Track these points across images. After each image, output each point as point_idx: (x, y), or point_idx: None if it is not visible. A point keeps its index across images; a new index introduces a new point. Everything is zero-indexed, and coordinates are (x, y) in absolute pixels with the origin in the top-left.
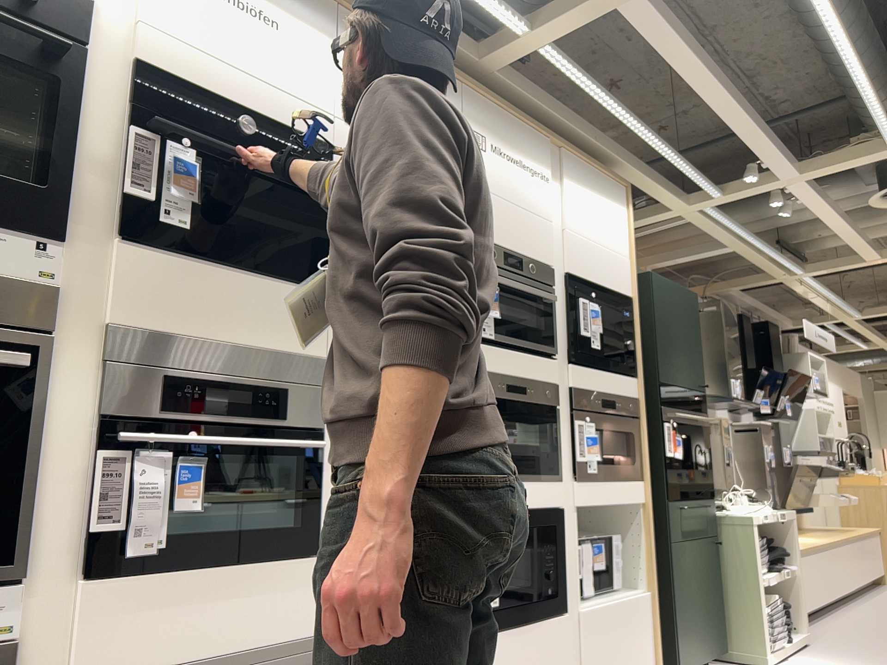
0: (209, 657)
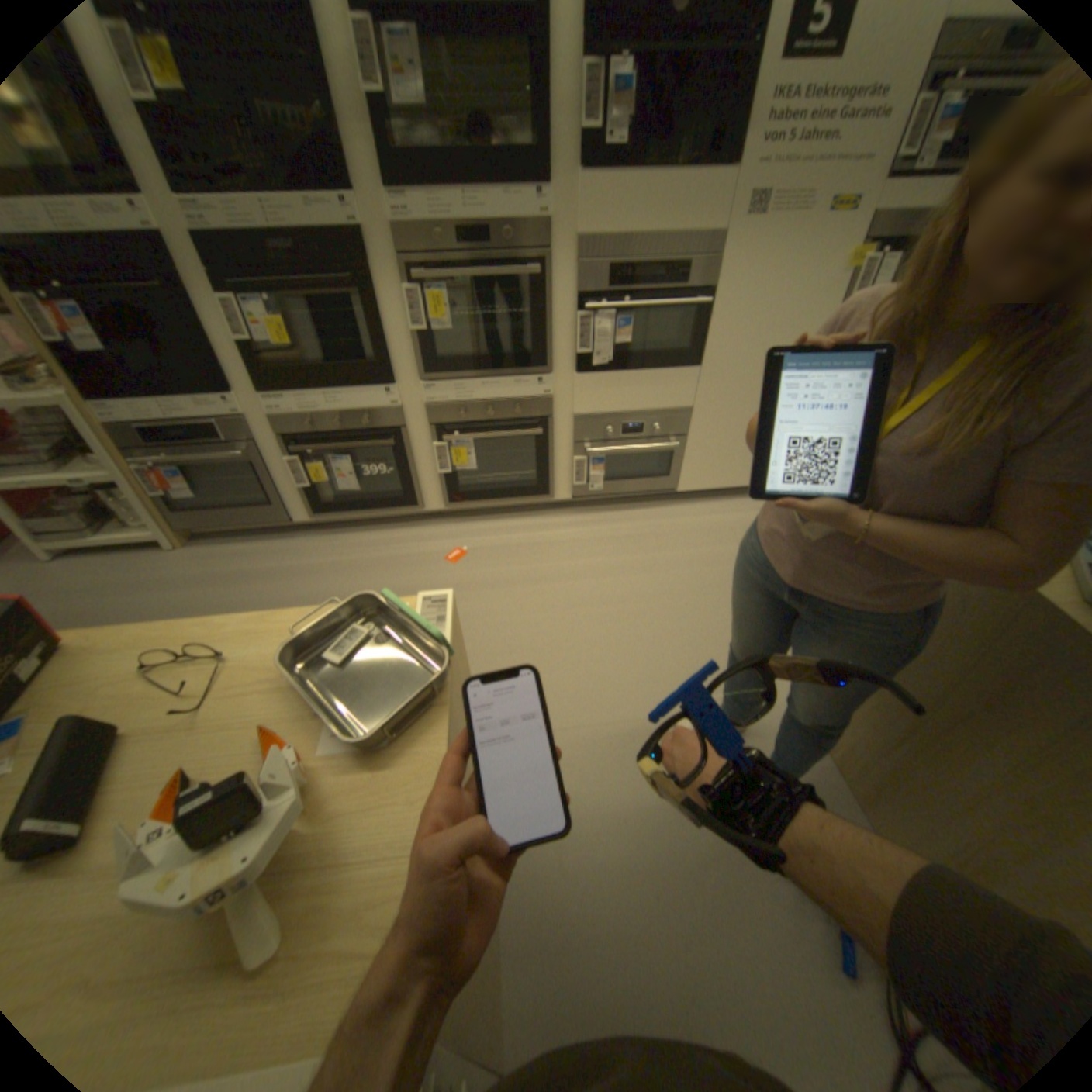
0: (633, 410)
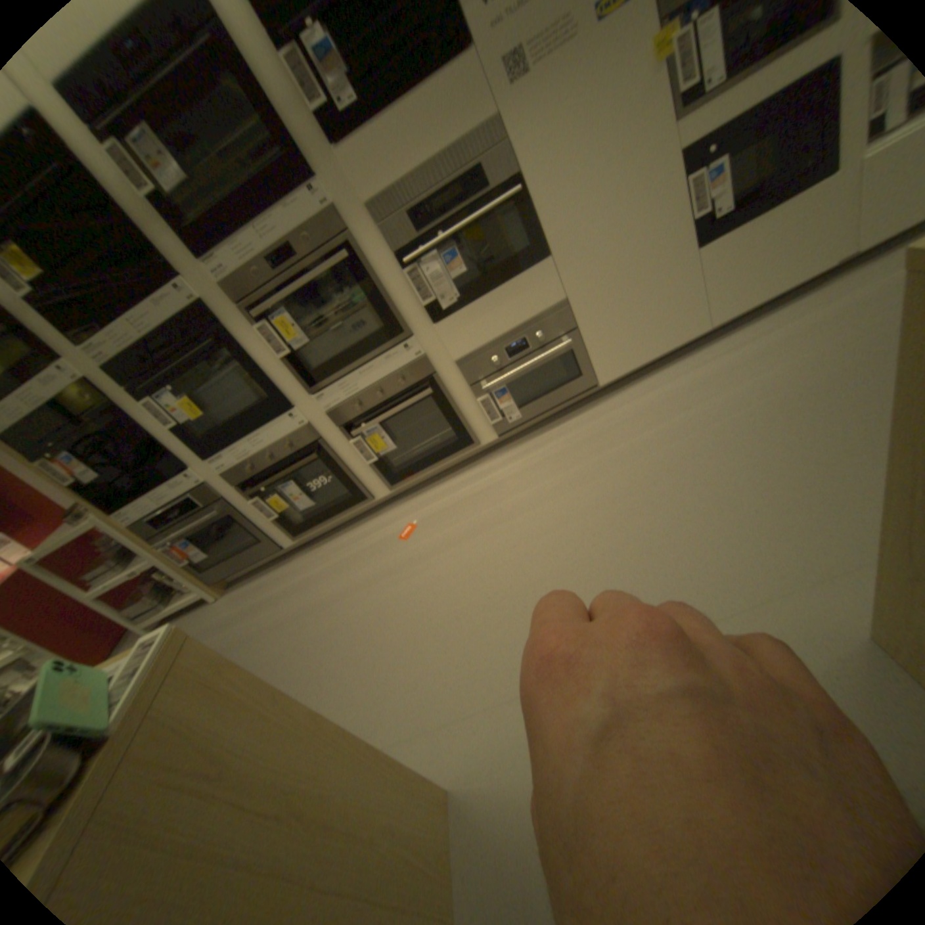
0: (509, 329)
